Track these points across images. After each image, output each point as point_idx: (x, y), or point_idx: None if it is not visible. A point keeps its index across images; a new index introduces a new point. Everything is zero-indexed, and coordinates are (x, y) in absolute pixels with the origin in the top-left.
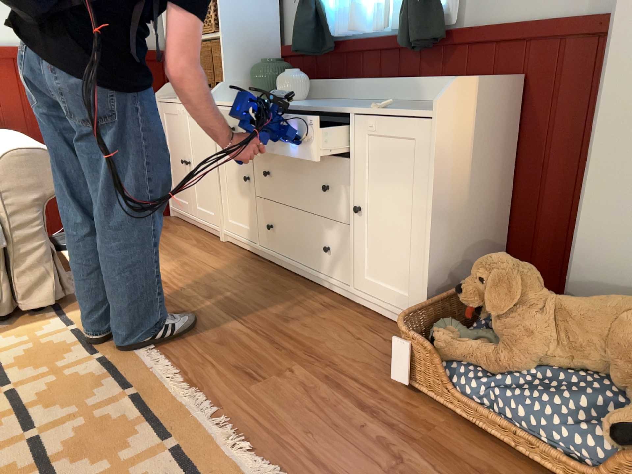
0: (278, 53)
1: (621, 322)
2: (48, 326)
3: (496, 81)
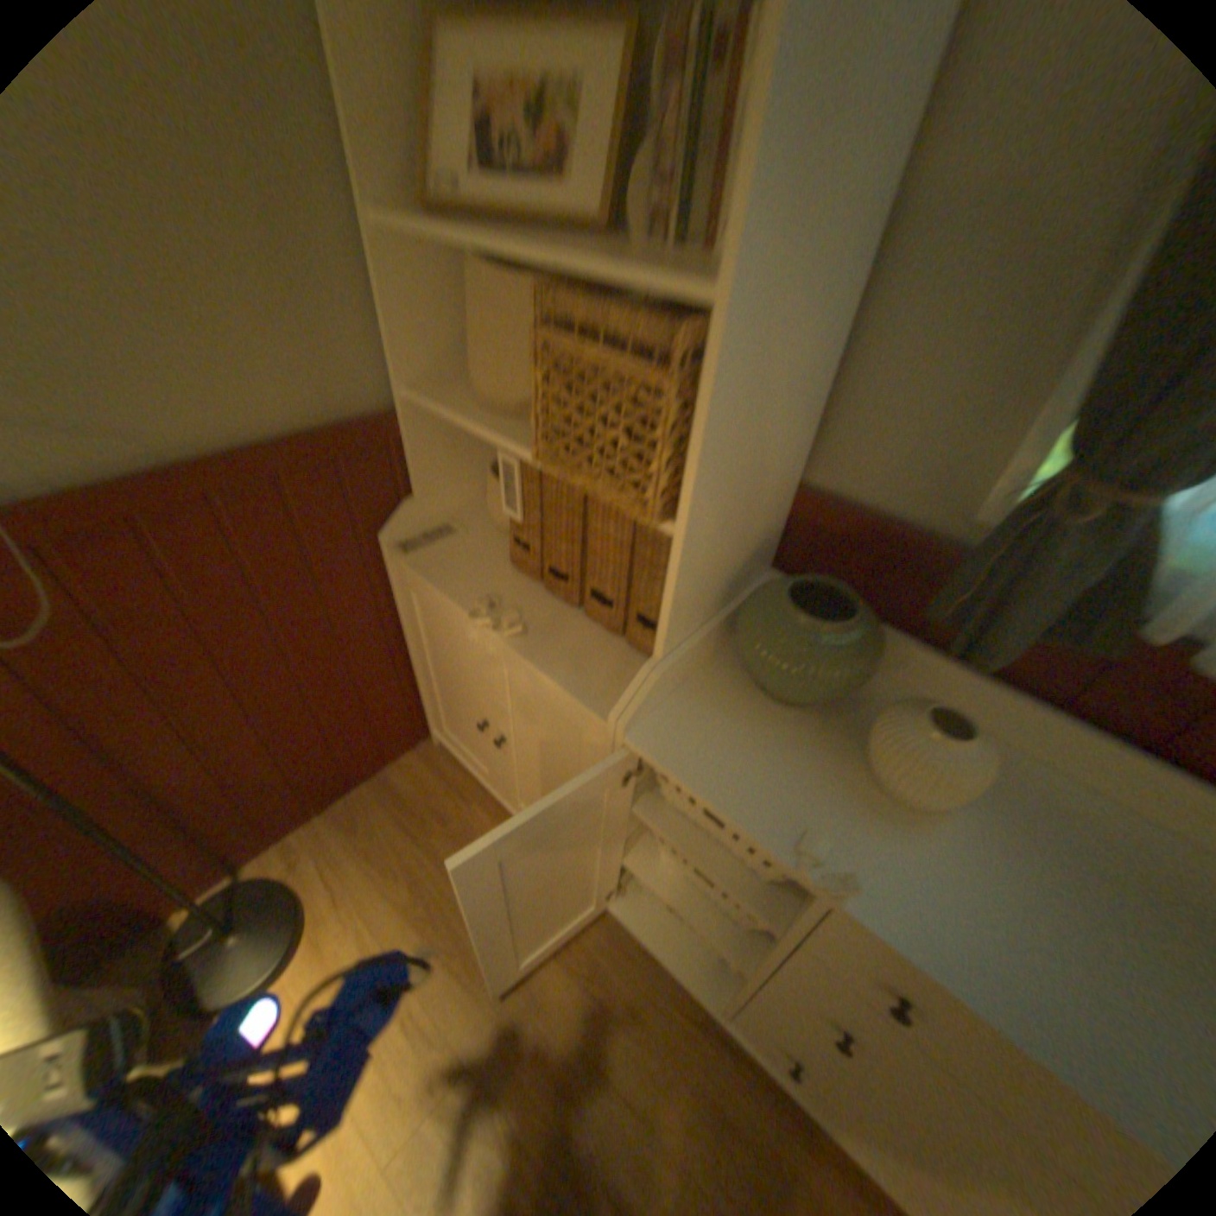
0: (794, 502)
1: None
2: None
3: None
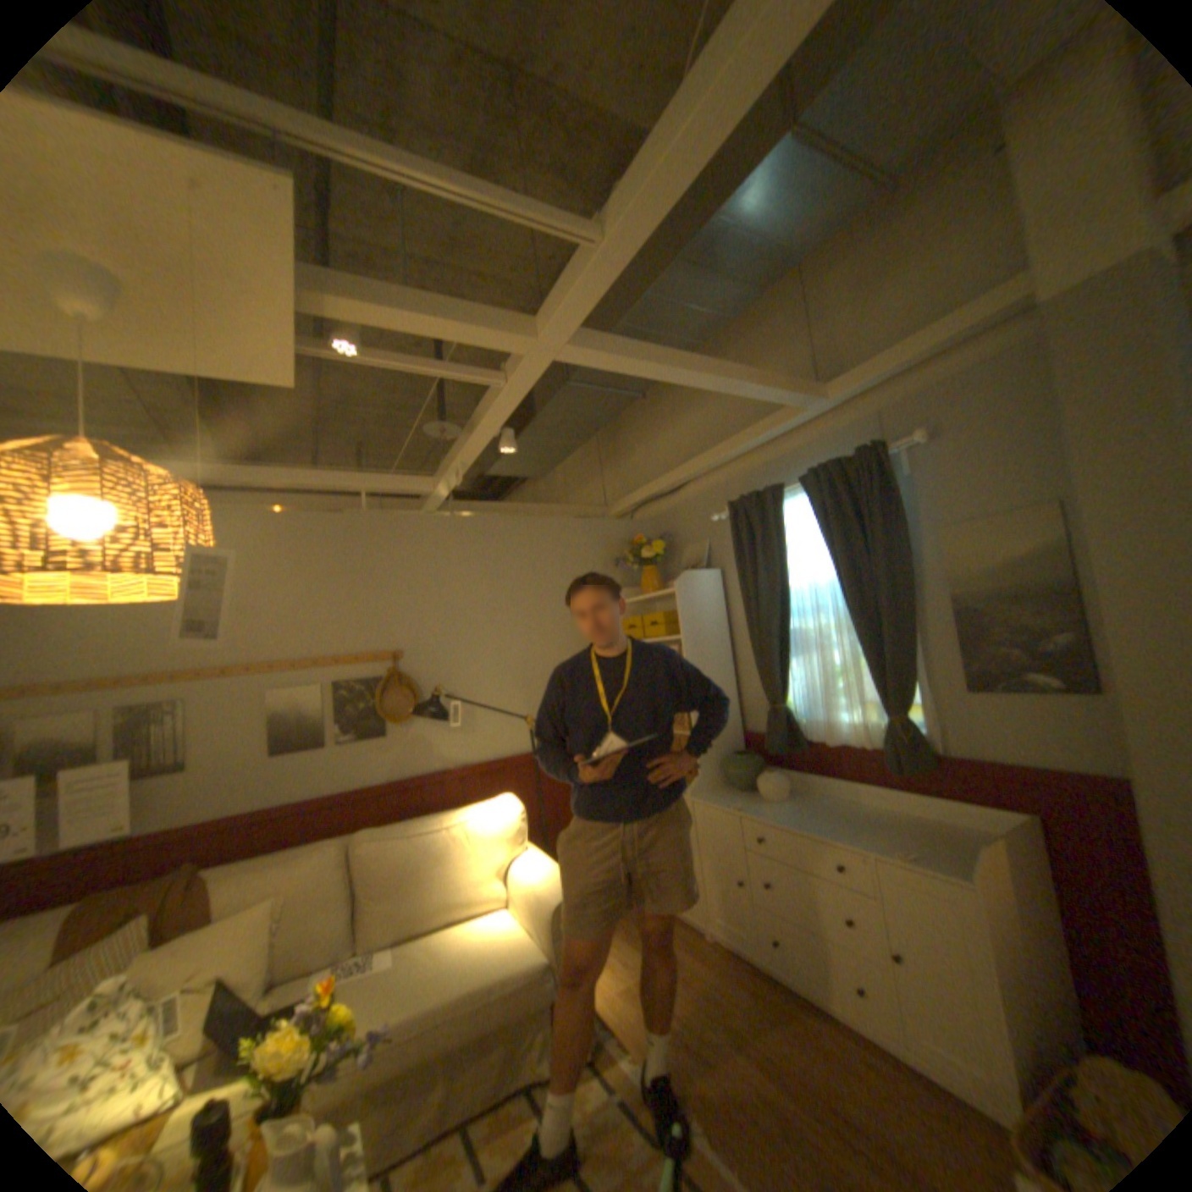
0: (741, 737)
1: None
2: (591, 1097)
3: (1019, 832)
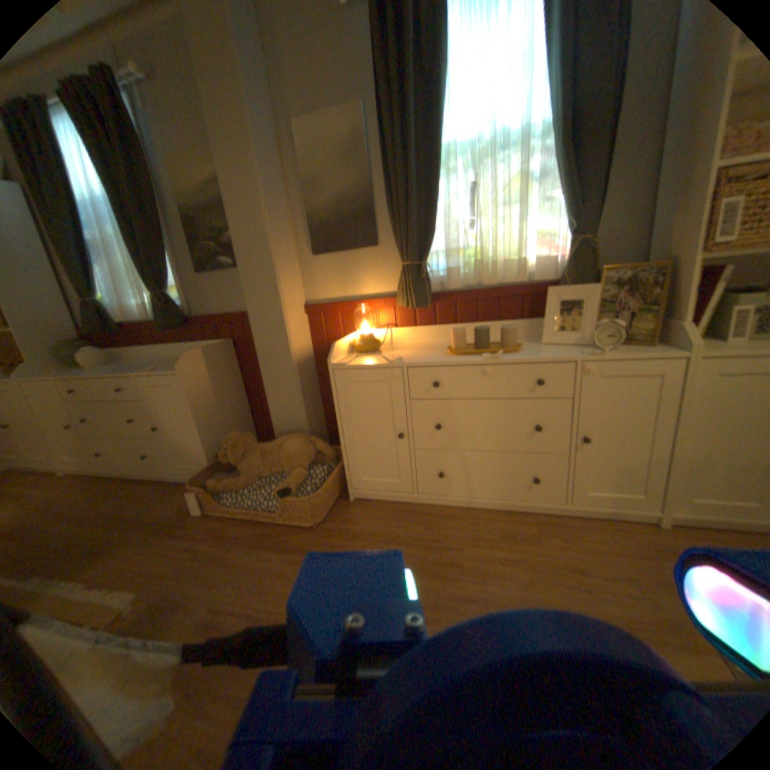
0: (74, 332)
1: (284, 448)
2: None
3: (216, 345)
